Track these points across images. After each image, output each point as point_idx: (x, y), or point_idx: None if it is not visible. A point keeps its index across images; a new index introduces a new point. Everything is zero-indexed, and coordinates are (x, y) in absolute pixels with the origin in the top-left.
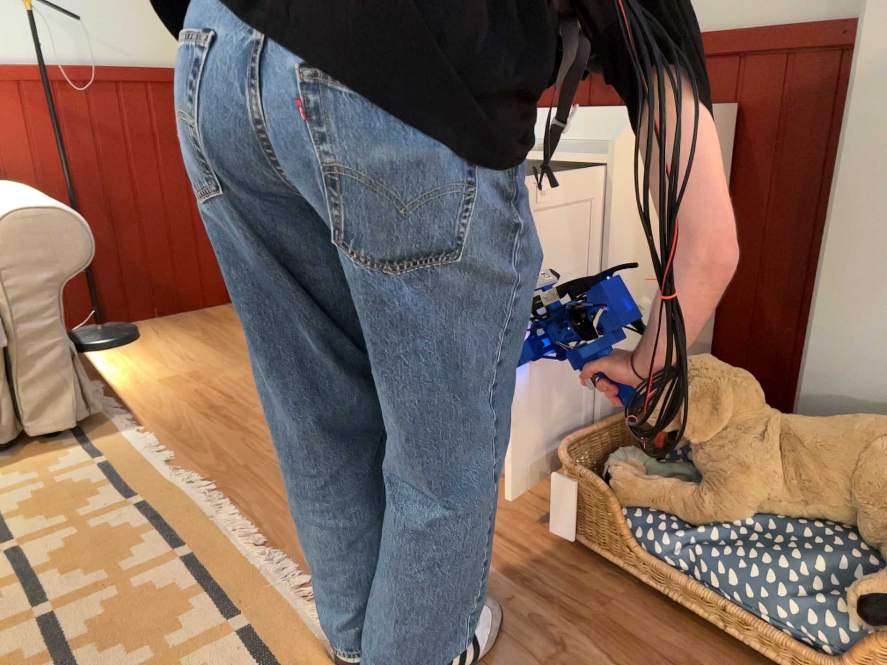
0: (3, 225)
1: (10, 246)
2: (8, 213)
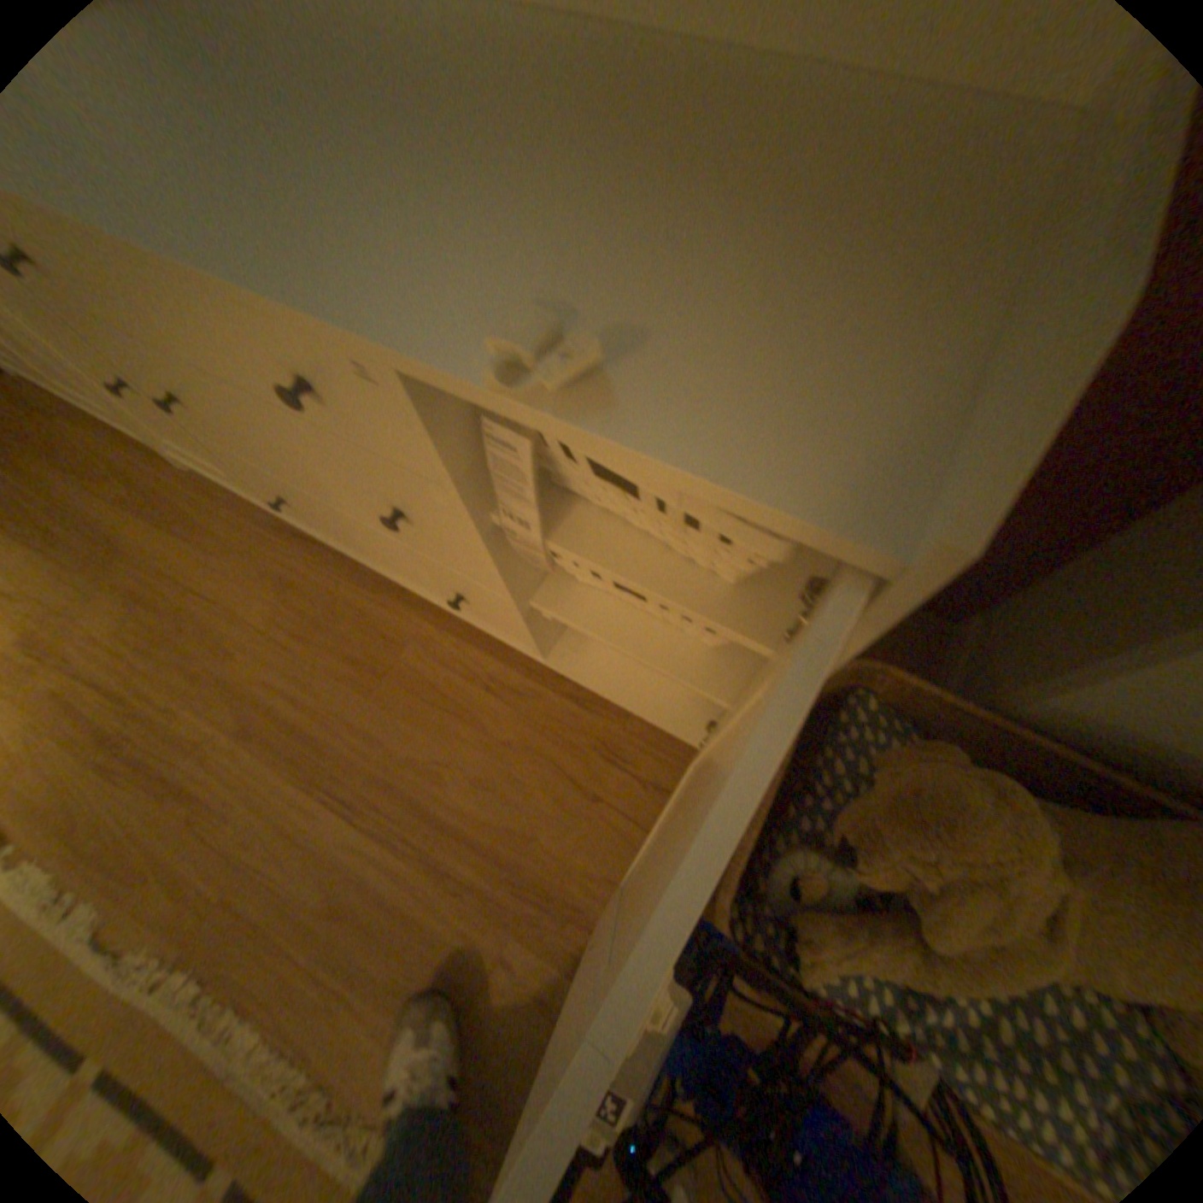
0: None
1: None
2: None
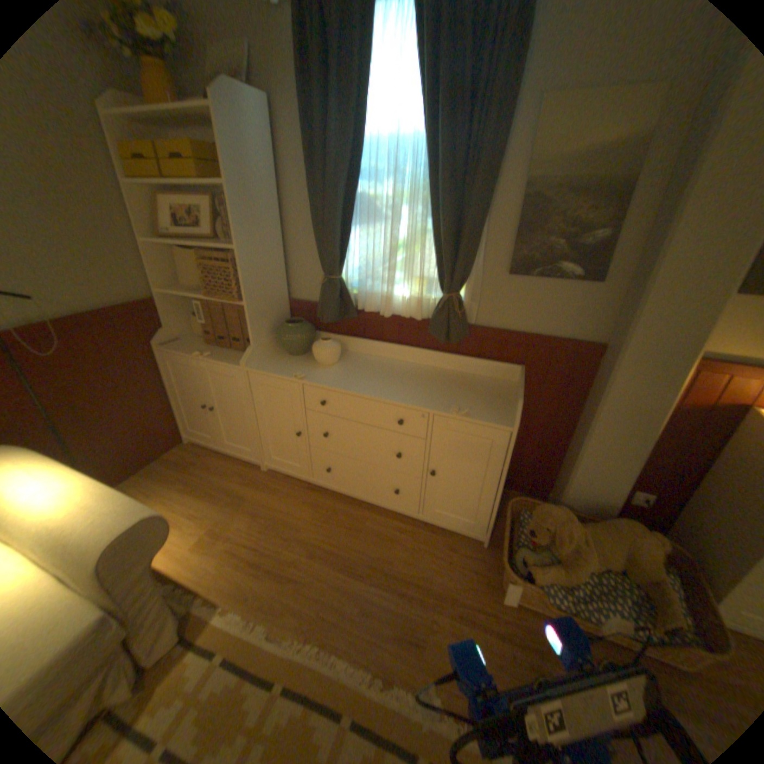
0: (102, 557)
1: (111, 568)
2: (103, 545)
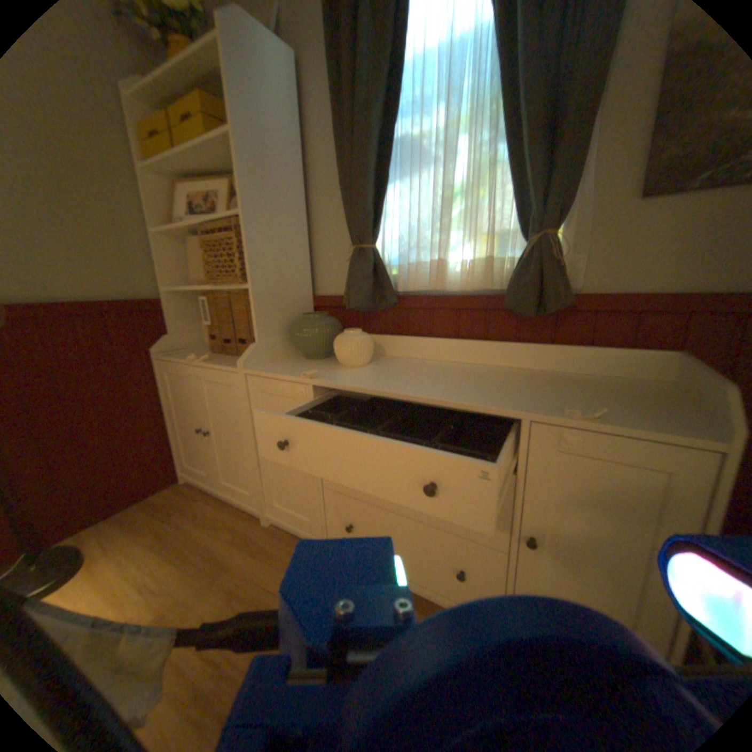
0: None
1: None
2: None
